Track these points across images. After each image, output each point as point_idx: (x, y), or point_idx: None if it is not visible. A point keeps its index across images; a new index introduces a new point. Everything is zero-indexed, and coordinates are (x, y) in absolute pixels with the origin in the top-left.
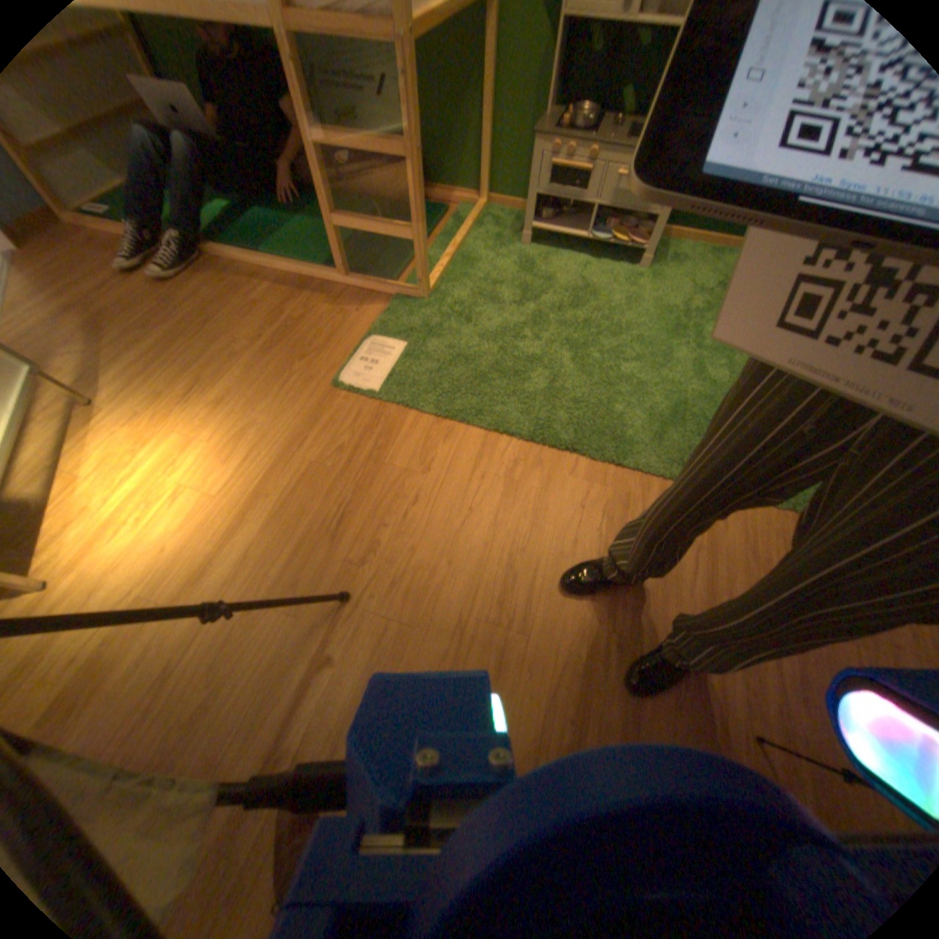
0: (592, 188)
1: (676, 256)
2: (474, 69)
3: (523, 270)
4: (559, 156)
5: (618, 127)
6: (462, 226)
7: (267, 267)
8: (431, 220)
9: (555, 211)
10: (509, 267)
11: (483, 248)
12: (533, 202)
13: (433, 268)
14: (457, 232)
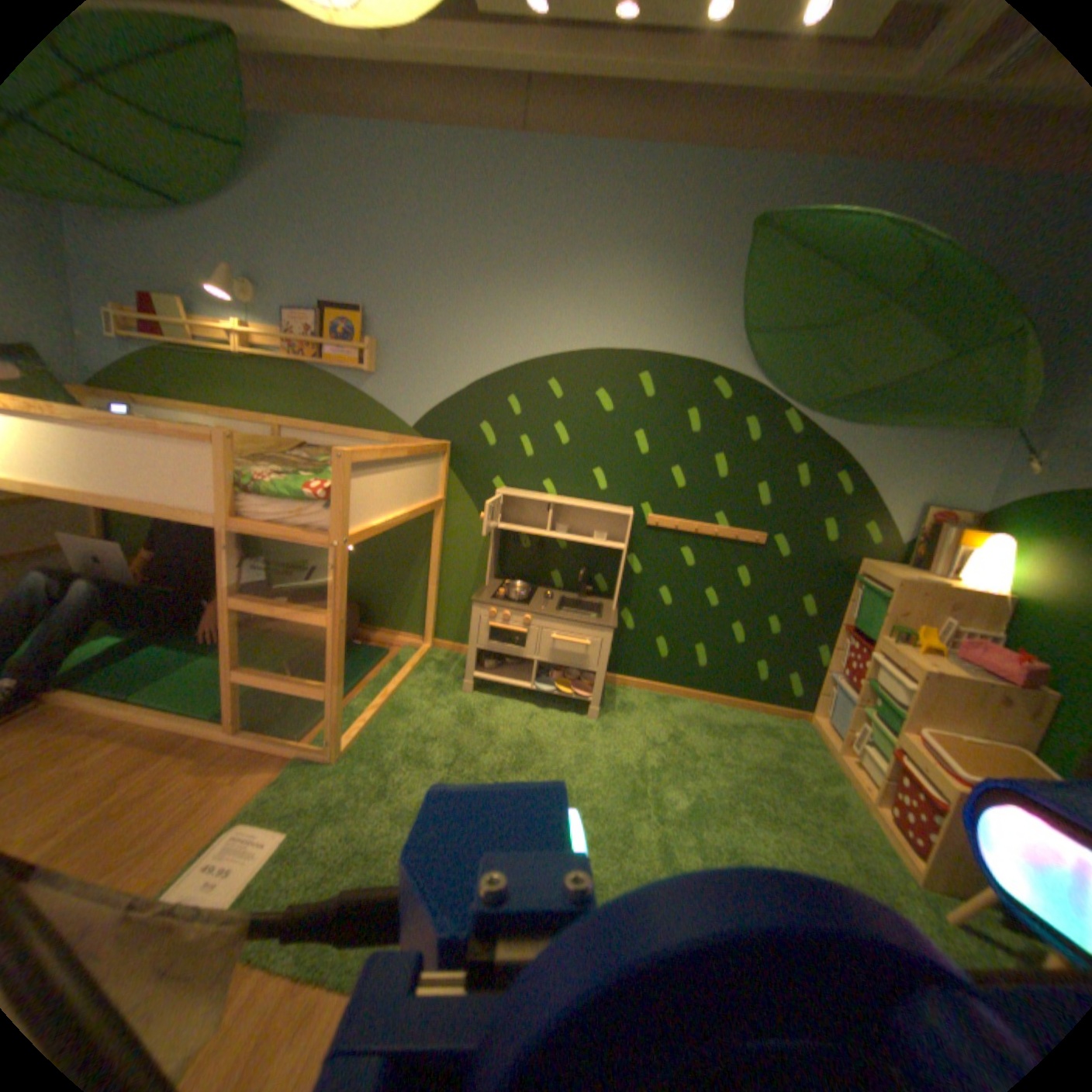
0: (529, 645)
1: (624, 704)
2: (422, 548)
3: (461, 722)
4: (495, 619)
5: (548, 599)
6: (399, 672)
7: (127, 723)
8: (366, 664)
9: (497, 661)
10: (446, 718)
11: (419, 696)
12: (473, 654)
13: (352, 723)
14: (392, 679)
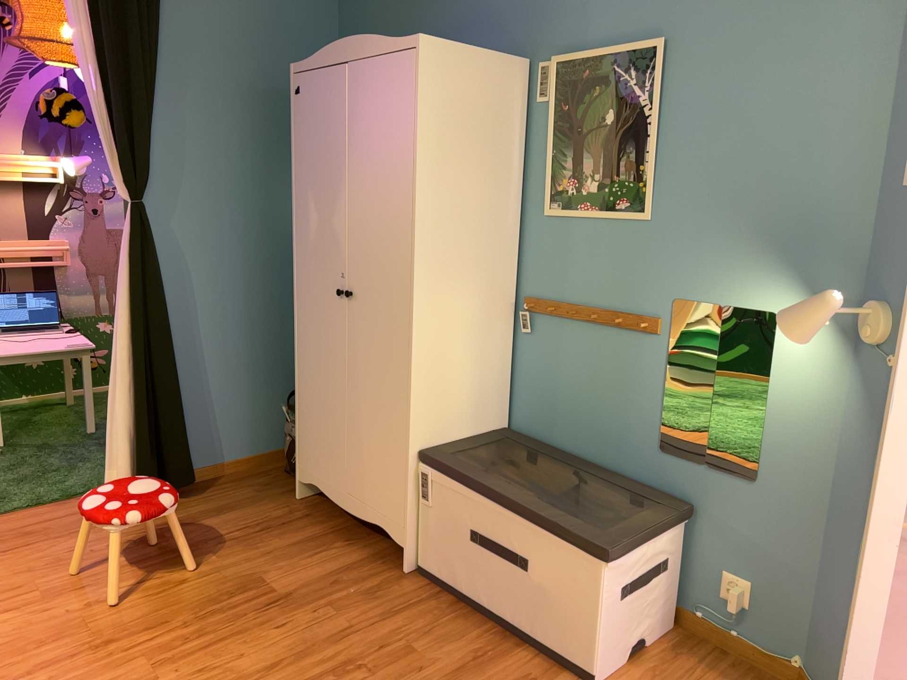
0: None
1: None
2: None
3: None
4: None
5: None
6: None
7: None
8: None
9: None
10: None
11: None
12: None
13: None
14: None
